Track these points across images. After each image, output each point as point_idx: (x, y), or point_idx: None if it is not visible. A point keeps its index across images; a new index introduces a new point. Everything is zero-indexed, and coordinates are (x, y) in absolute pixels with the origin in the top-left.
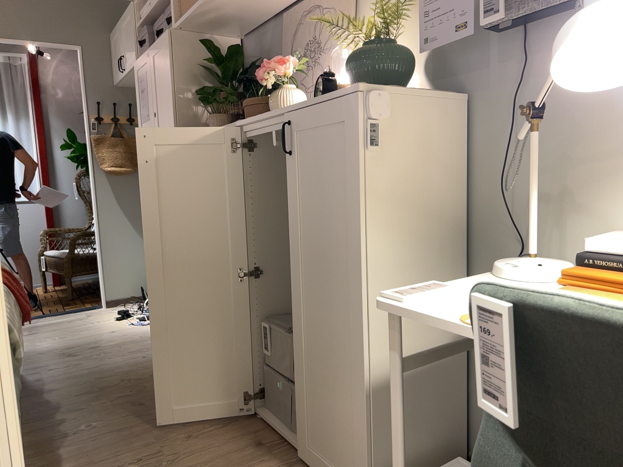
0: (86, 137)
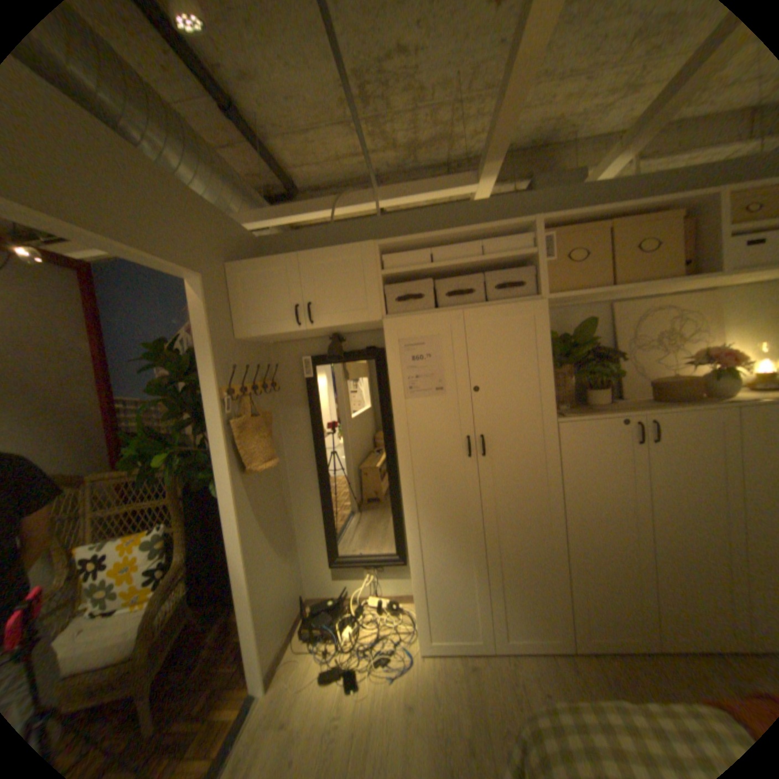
0: (209, 424)
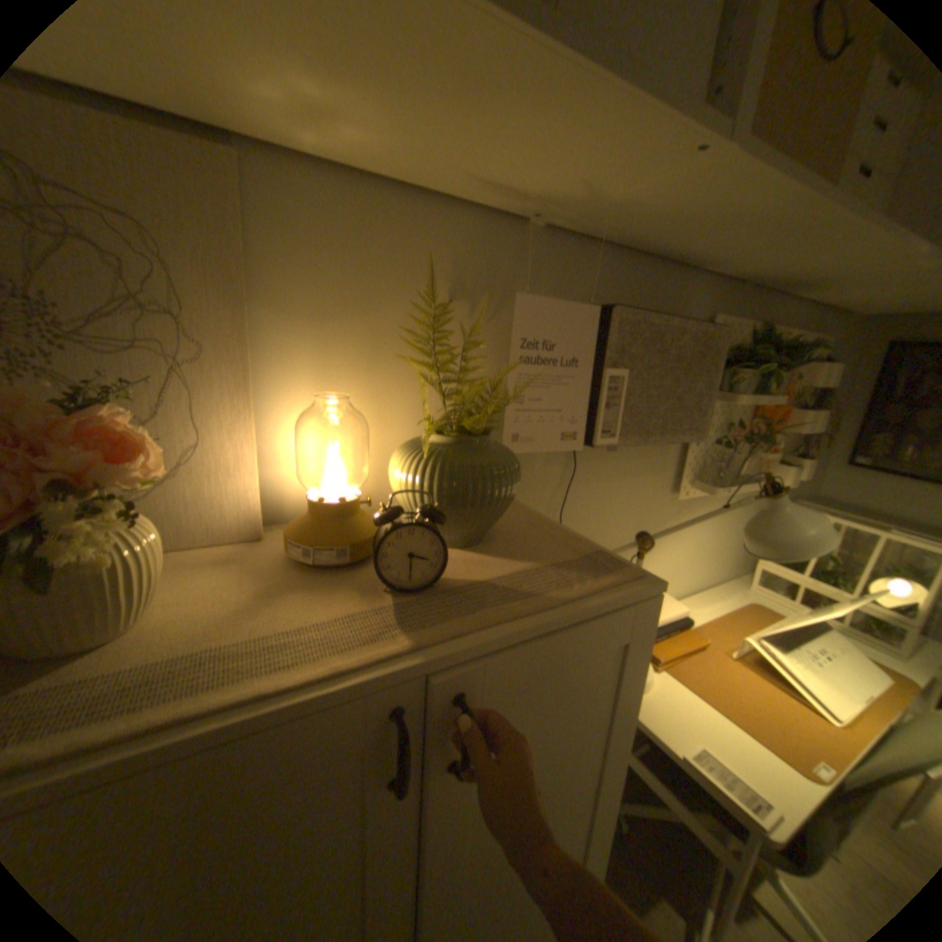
0: None
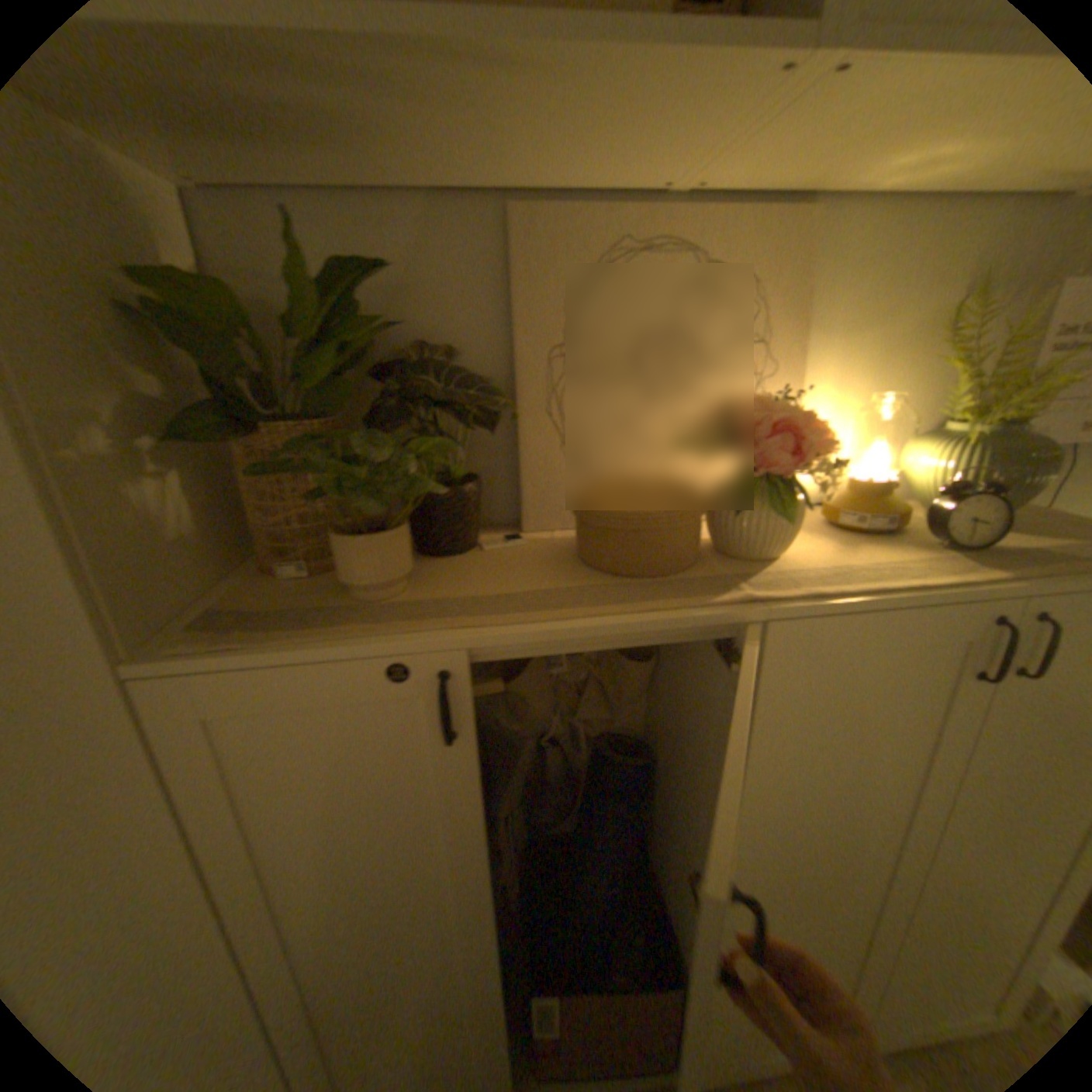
0: None
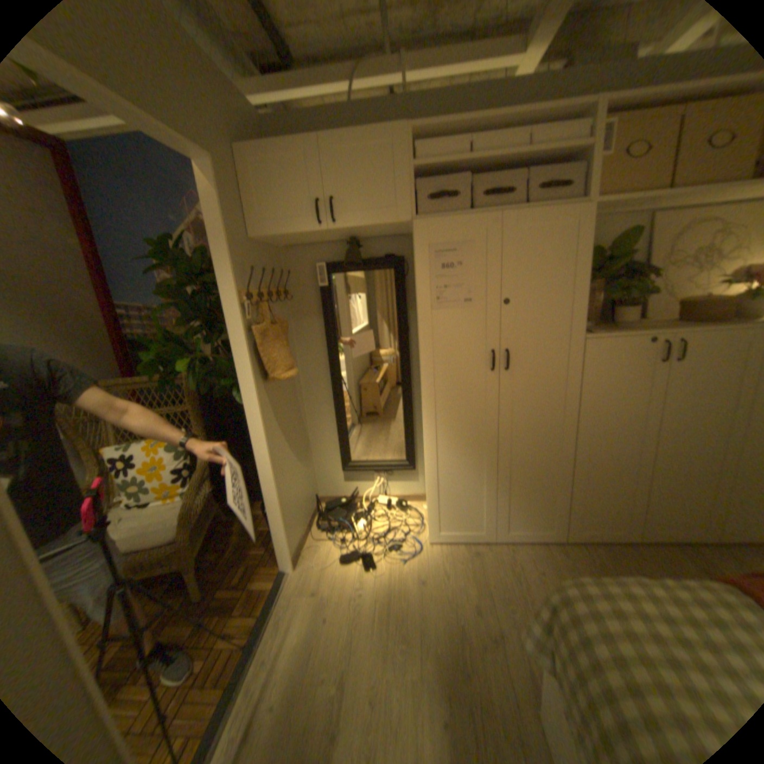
0: (230, 331)
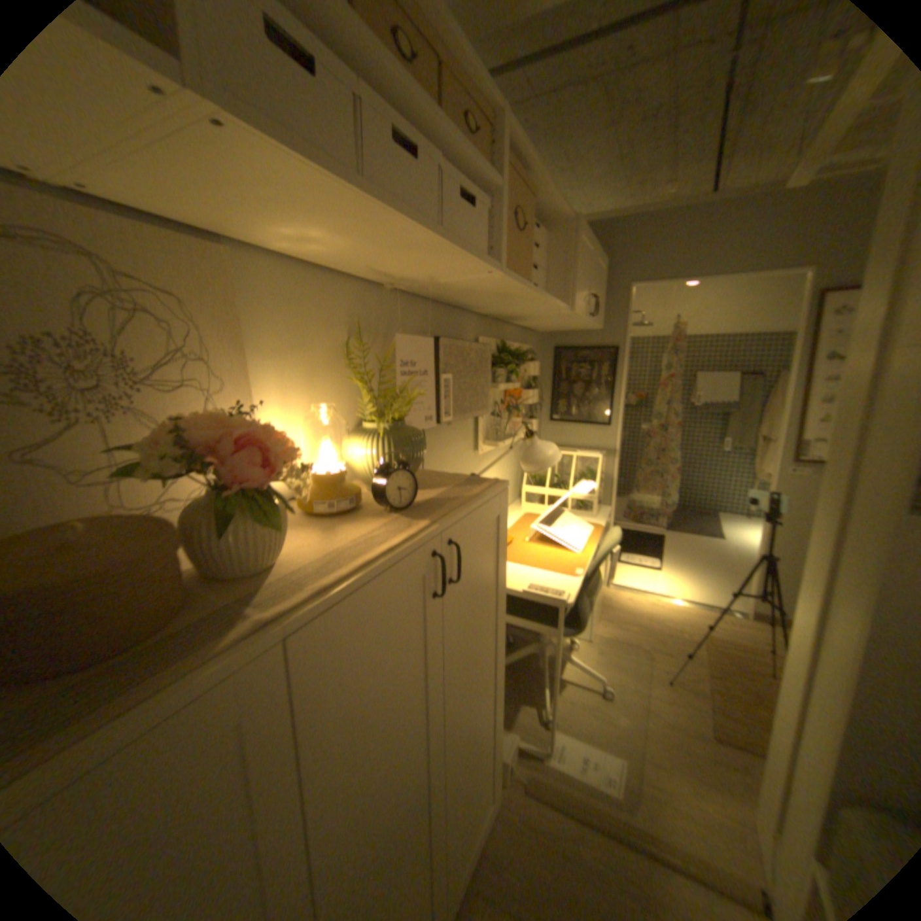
0: None
